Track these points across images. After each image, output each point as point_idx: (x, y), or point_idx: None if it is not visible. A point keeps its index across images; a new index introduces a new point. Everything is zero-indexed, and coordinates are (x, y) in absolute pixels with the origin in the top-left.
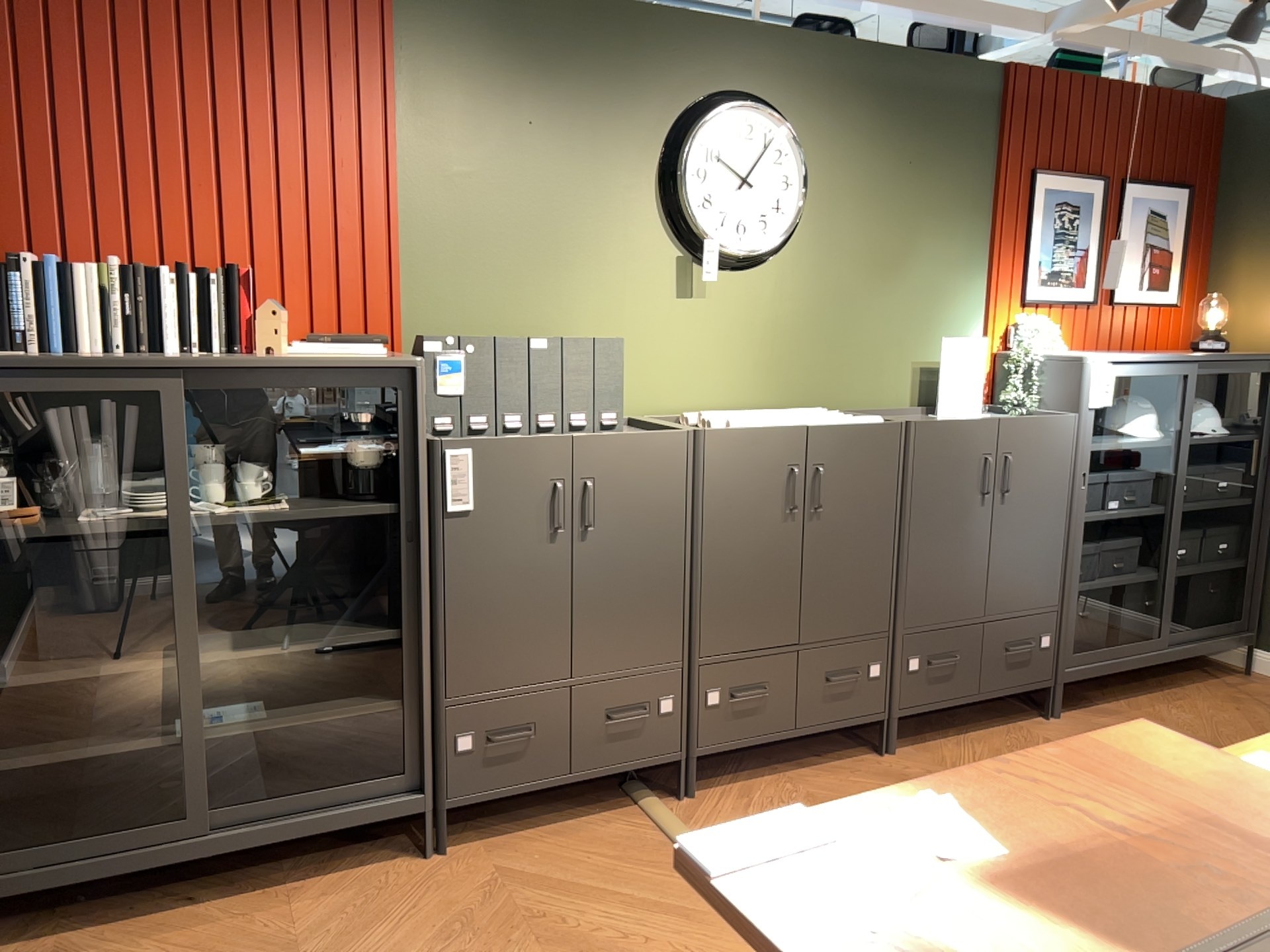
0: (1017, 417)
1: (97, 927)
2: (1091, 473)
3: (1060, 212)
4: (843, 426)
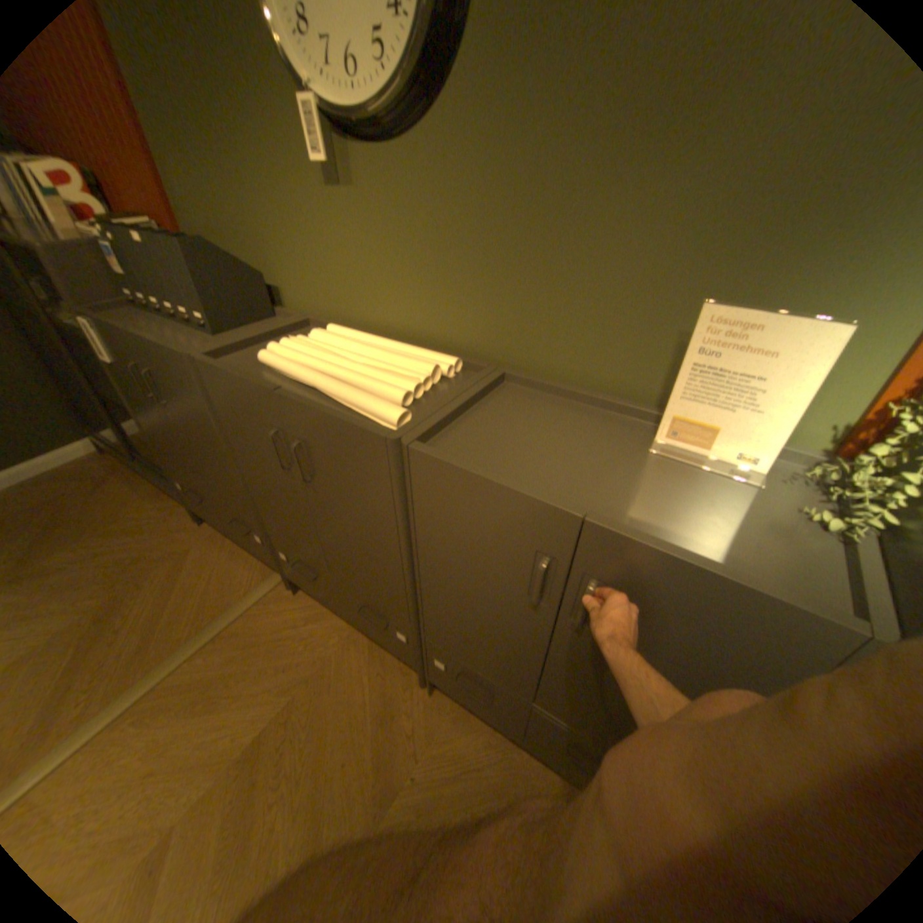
0: (661, 538)
1: (135, 470)
2: None
3: None
4: (312, 406)
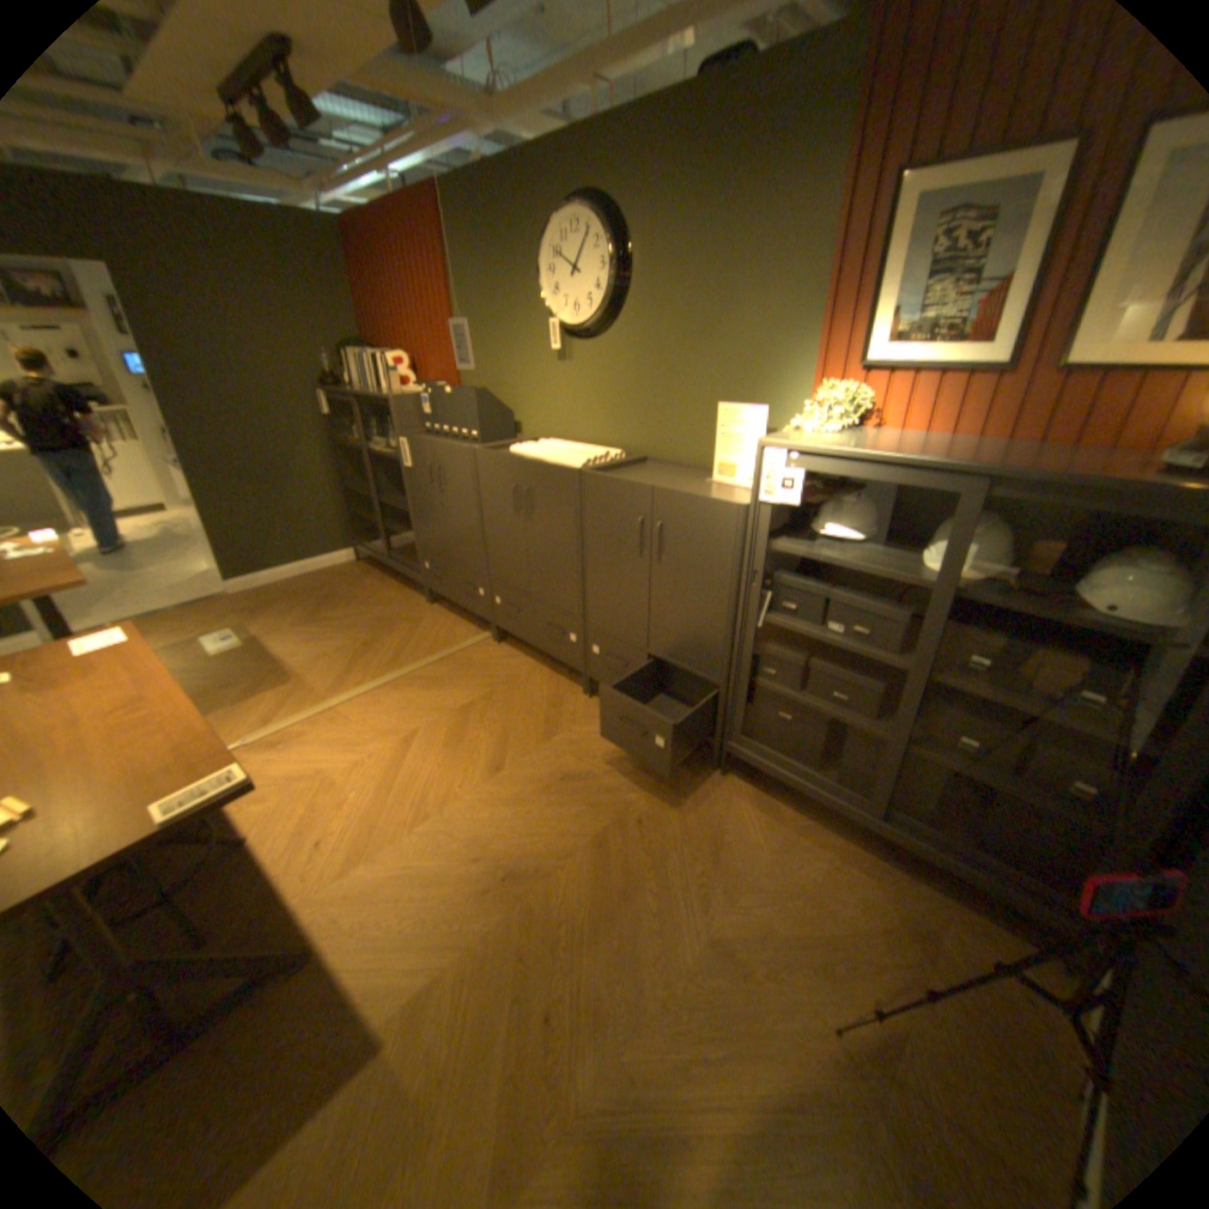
0: (680, 490)
1: (379, 573)
2: (818, 582)
3: (948, 223)
4: (539, 464)
